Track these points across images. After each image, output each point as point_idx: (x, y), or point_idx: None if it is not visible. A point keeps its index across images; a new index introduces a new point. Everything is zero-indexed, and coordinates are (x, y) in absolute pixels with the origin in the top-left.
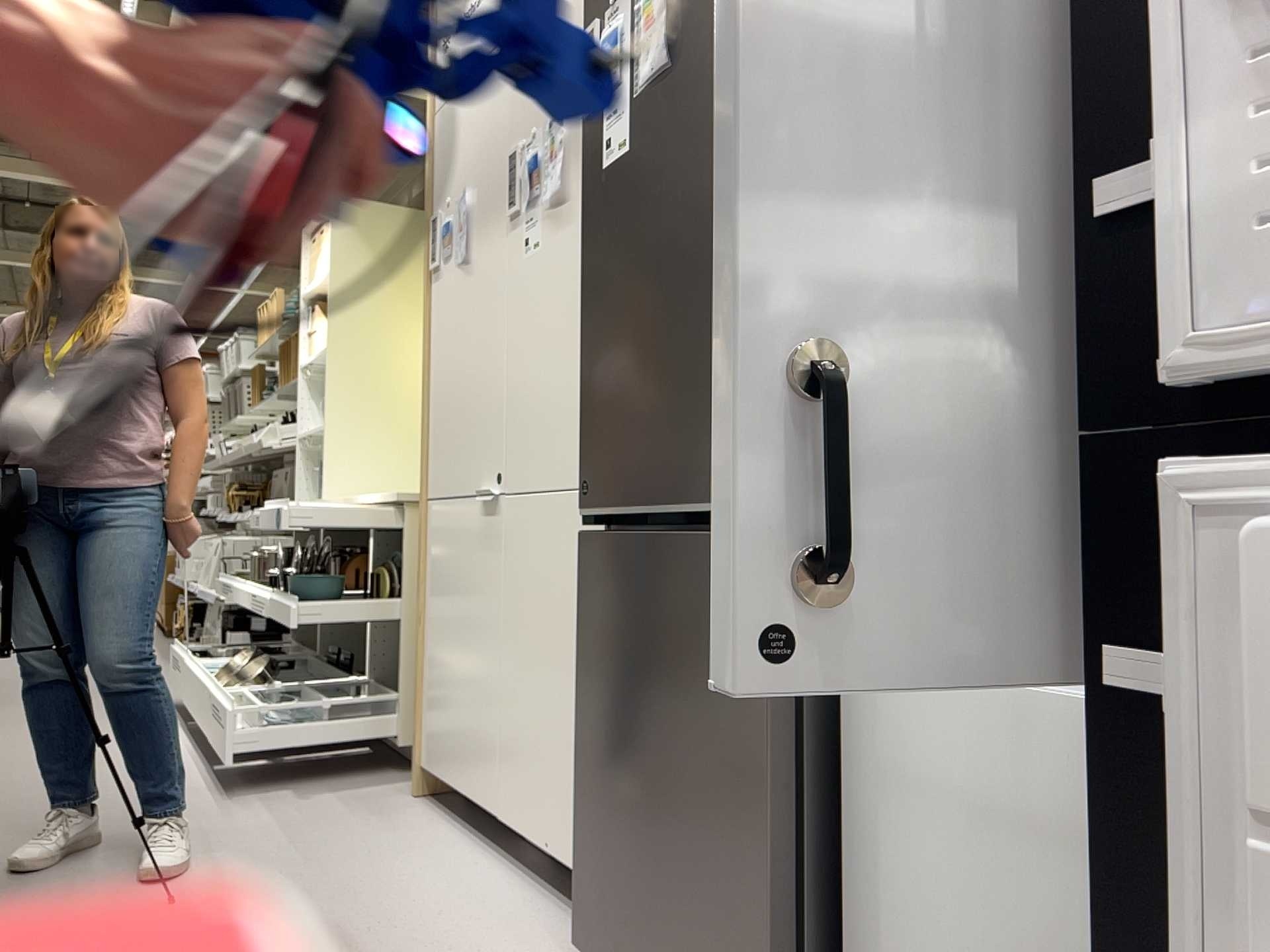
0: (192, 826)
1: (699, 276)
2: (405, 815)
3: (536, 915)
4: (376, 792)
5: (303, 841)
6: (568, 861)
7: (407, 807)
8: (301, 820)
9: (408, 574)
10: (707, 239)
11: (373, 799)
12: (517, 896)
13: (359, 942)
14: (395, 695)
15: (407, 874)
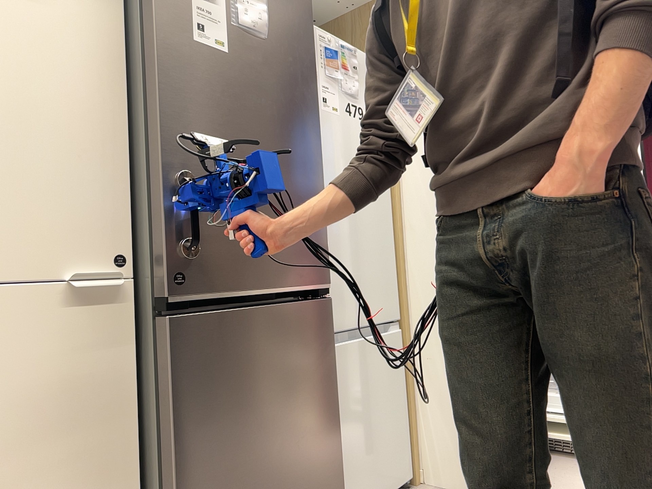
0: None
1: (289, 166)
2: None
3: None
4: None
5: None
6: None
7: None
8: None
9: None
10: (292, 150)
11: None
12: None
13: None
14: None
15: None
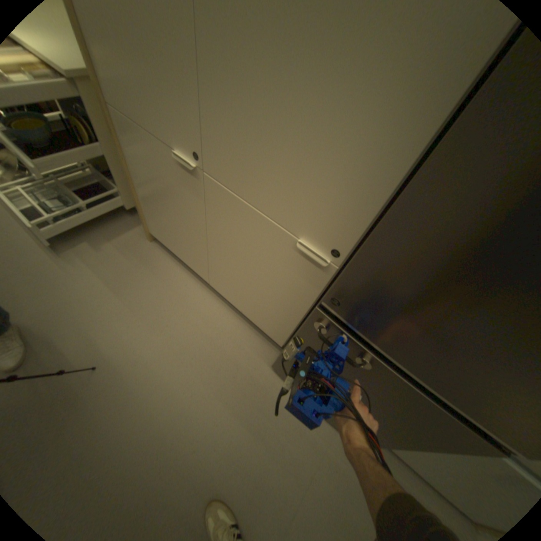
0: (54, 287)
1: None
2: (154, 259)
3: (242, 332)
4: (129, 238)
5: (120, 292)
6: (253, 321)
7: (151, 251)
8: (108, 272)
9: (98, 129)
10: None
11: (131, 245)
12: (229, 319)
13: (189, 371)
14: (115, 187)
15: (181, 312)
